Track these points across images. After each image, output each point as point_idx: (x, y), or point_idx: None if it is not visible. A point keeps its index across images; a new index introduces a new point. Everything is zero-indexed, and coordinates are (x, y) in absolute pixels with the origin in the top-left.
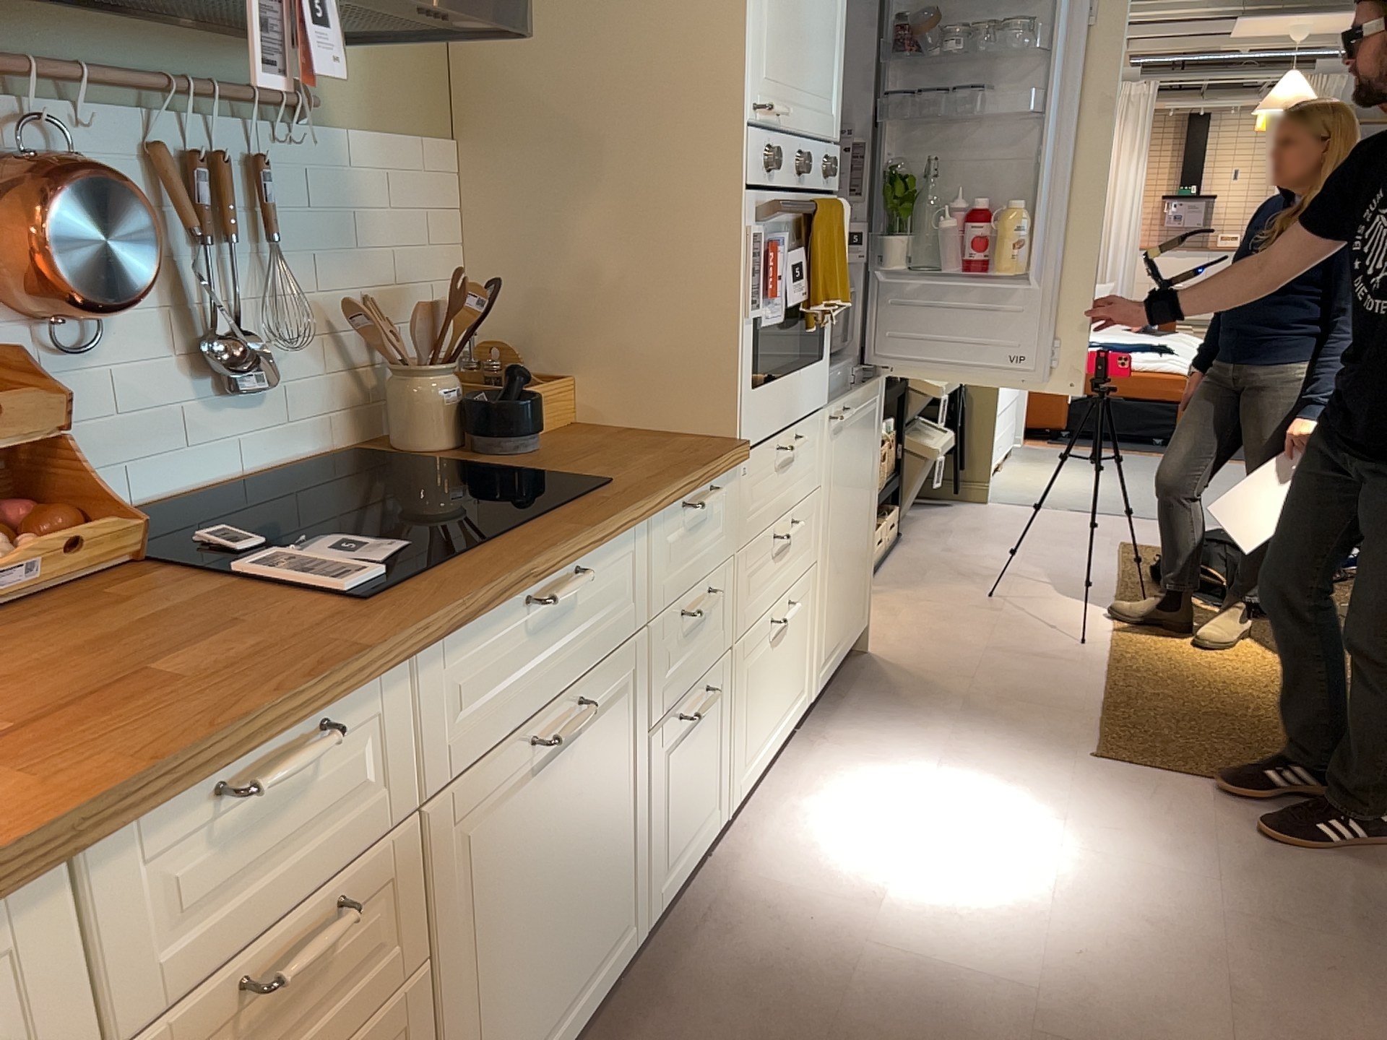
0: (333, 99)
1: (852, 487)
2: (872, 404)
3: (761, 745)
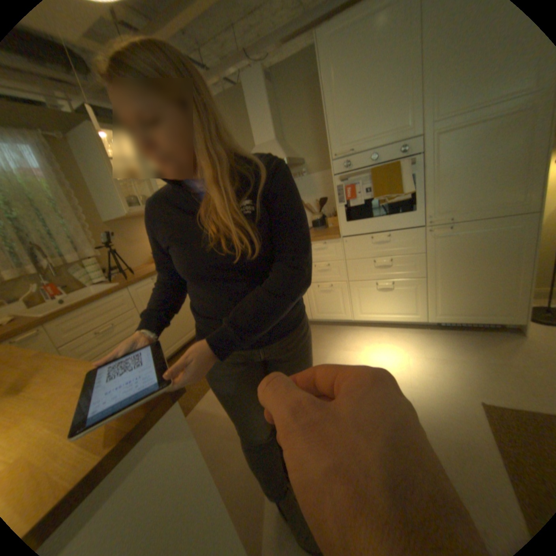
0: (311, 167)
1: (473, 258)
2: (509, 225)
3: (375, 313)
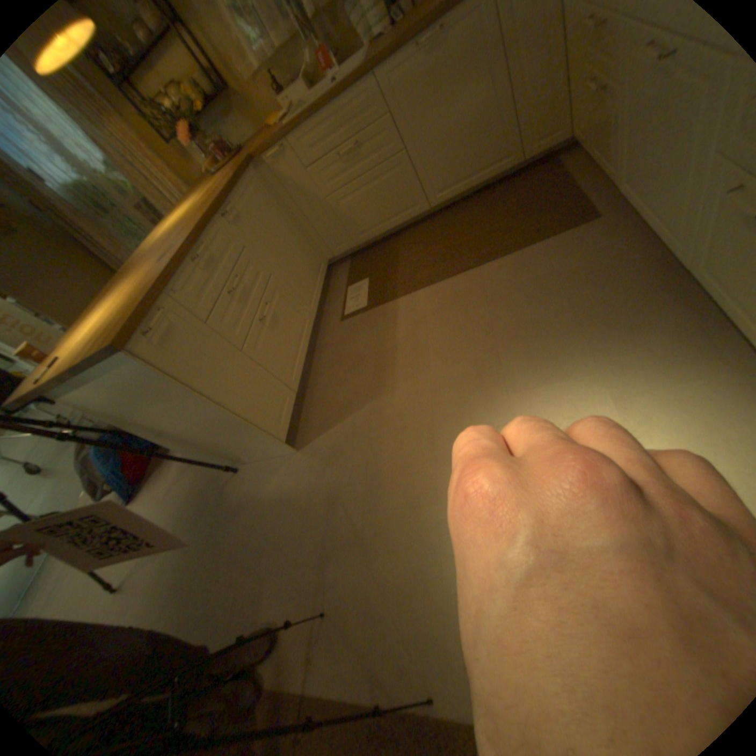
0: None
1: None
2: None
3: None
